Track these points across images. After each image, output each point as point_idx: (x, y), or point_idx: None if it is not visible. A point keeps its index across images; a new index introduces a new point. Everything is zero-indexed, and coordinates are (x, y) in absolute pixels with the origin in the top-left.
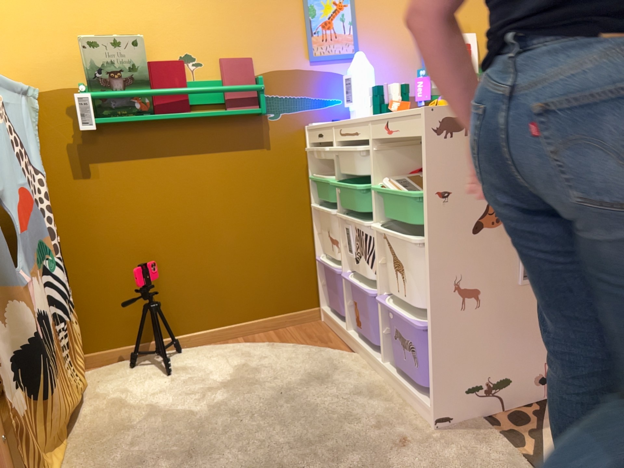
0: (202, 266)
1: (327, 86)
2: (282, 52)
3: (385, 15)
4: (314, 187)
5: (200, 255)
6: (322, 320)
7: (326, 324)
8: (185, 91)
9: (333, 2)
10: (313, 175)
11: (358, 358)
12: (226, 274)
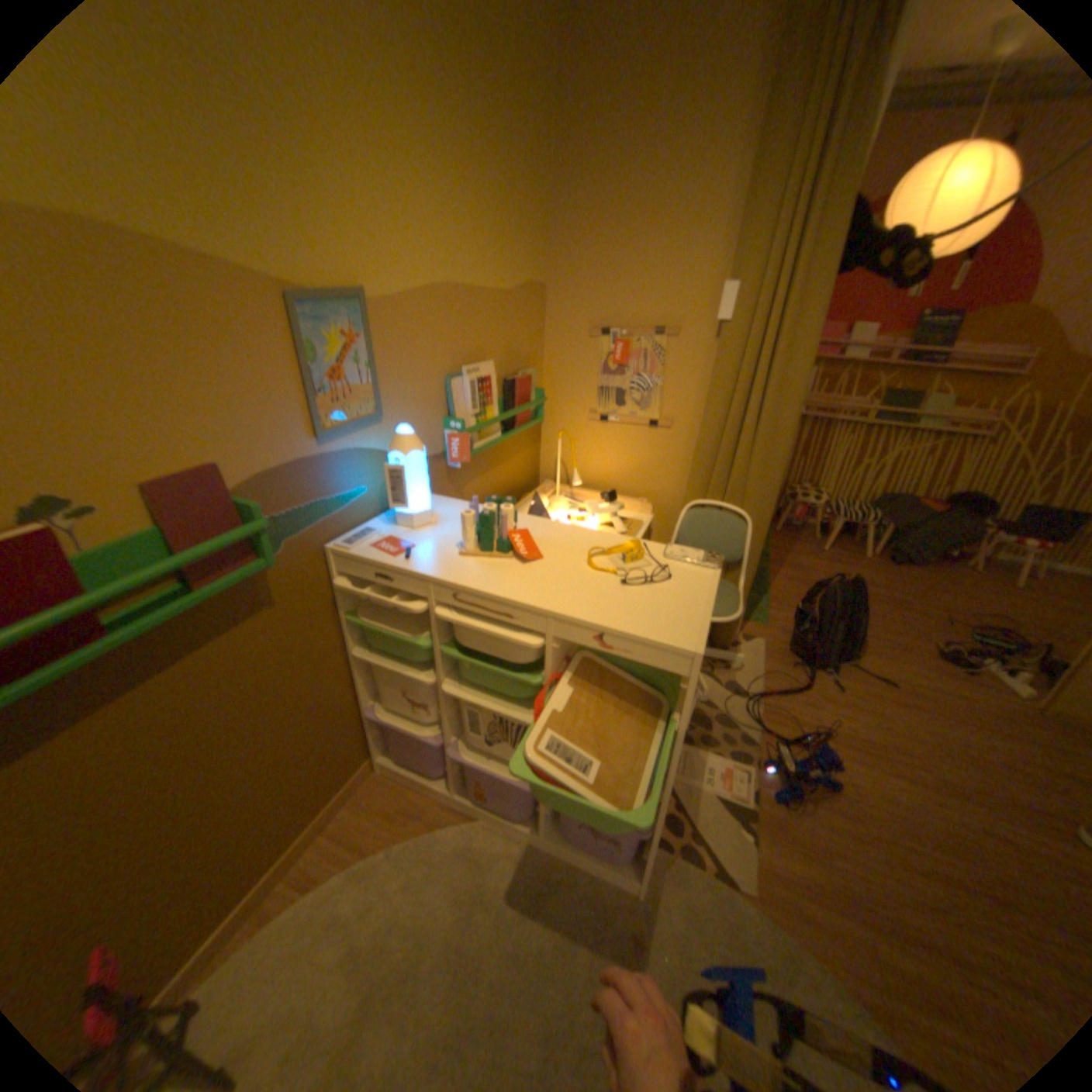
0: (190, 855)
1: (346, 471)
2: (269, 434)
3: (407, 344)
4: (351, 627)
5: (183, 843)
6: (379, 773)
7: (389, 779)
8: (91, 603)
9: (341, 330)
10: (349, 613)
11: (487, 827)
12: (236, 828)
